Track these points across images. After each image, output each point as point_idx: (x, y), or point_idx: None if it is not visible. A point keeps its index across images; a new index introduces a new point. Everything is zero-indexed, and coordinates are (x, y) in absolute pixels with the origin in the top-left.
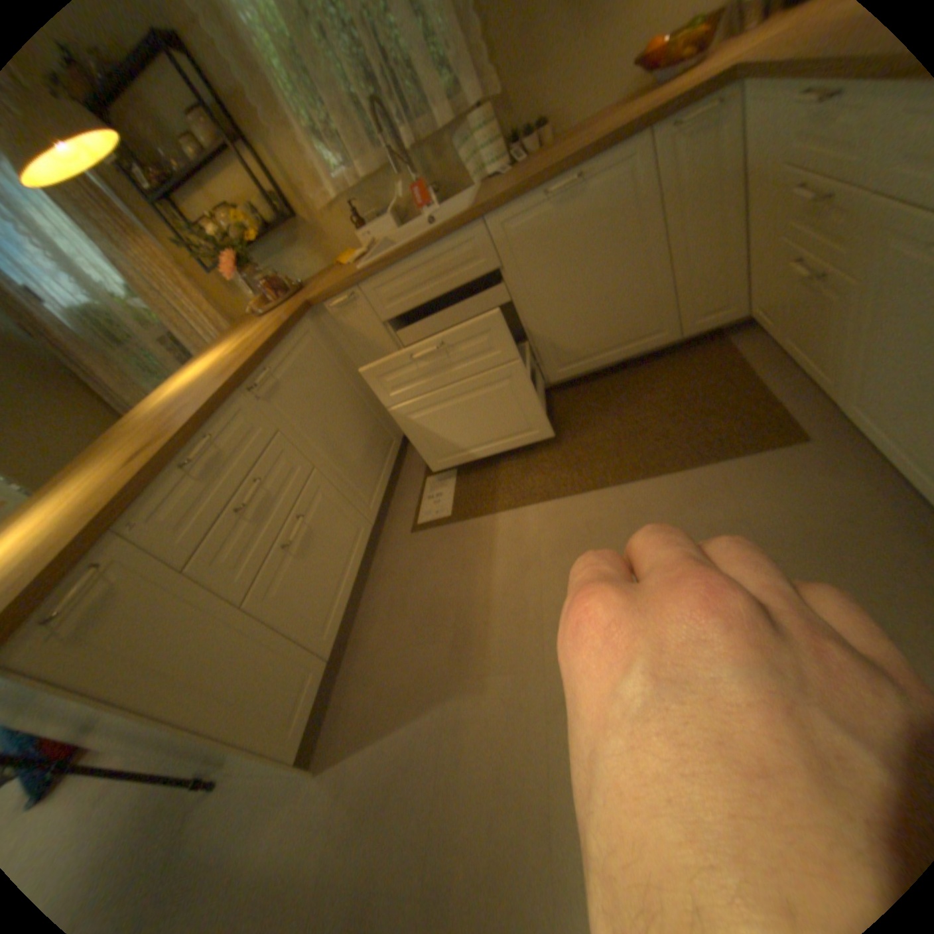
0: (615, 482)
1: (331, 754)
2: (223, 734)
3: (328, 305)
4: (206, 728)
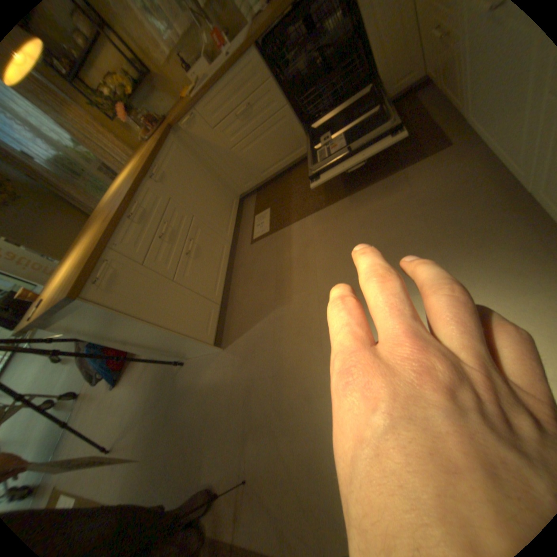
0: (350, 193)
1: (229, 340)
2: (179, 329)
3: (180, 123)
4: (171, 326)
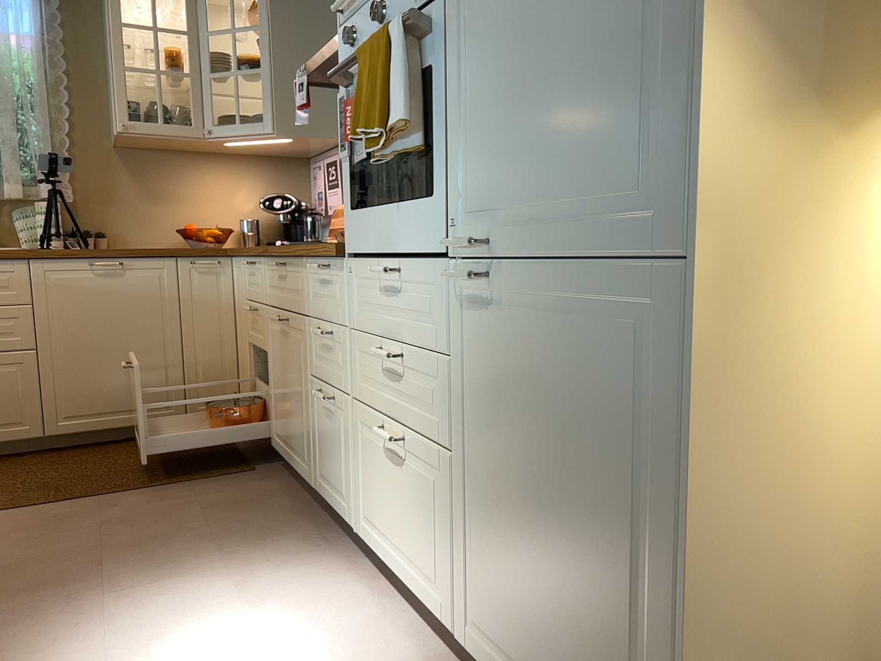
0: (93, 495)
1: None
2: None
3: None
4: None
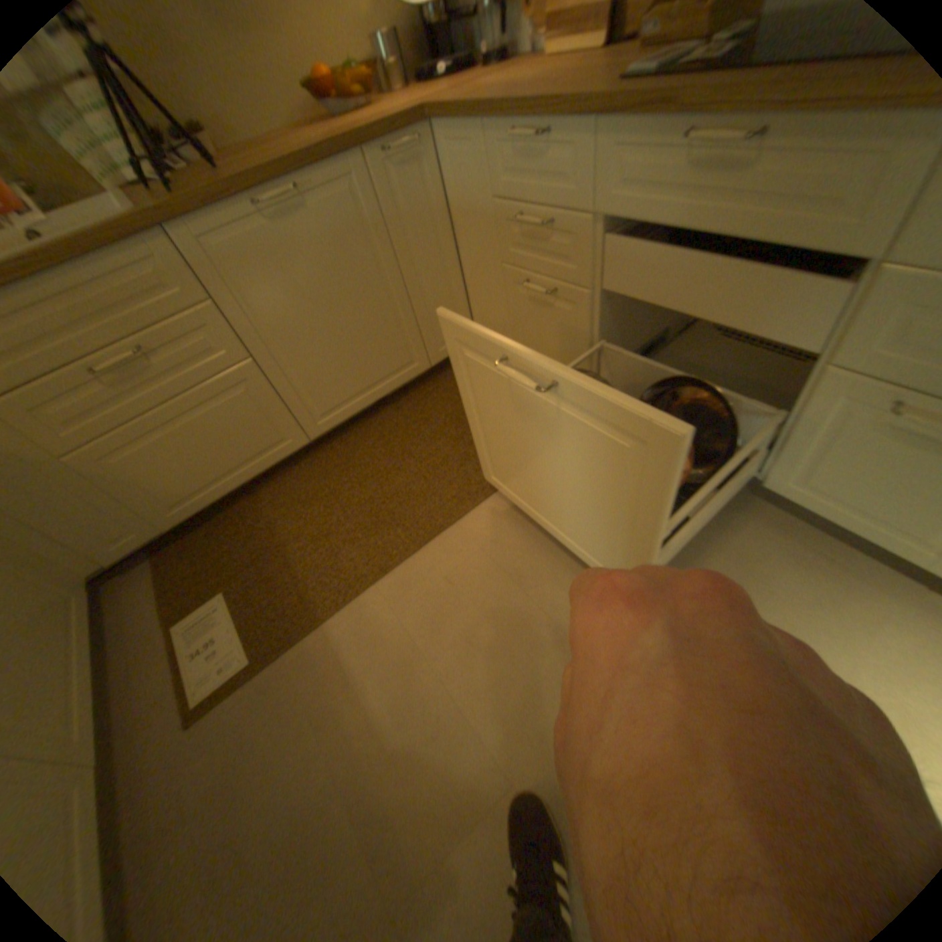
0: (445, 522)
1: None
2: None
3: None
4: None
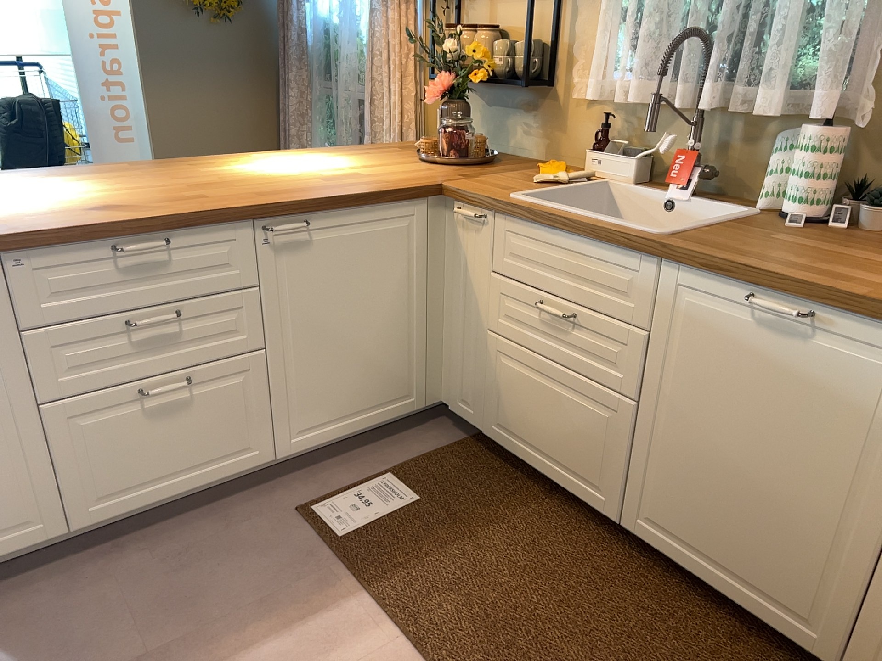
0: None
1: None
2: None
3: (456, 203)
4: None
